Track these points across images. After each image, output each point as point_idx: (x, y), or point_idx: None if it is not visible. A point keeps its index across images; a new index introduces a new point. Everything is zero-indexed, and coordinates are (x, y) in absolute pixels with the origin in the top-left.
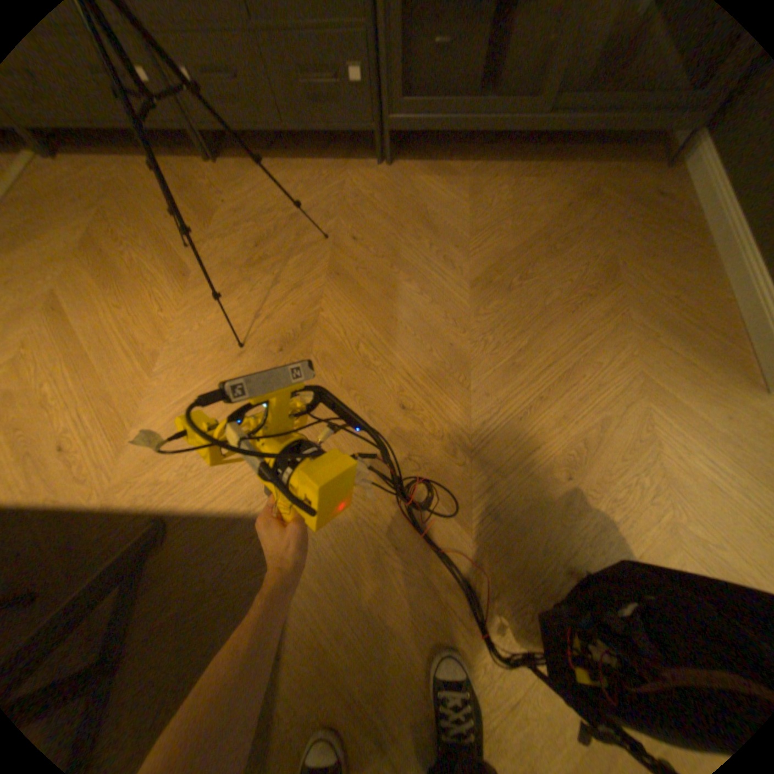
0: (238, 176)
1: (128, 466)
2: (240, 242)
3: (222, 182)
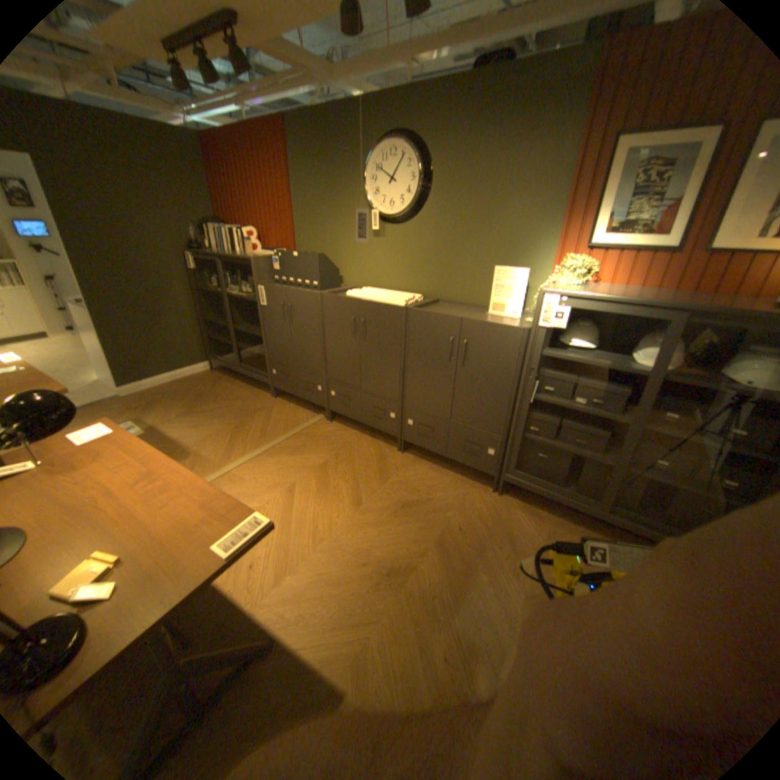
0: (413, 465)
1: (277, 596)
2: (397, 500)
3: (404, 464)
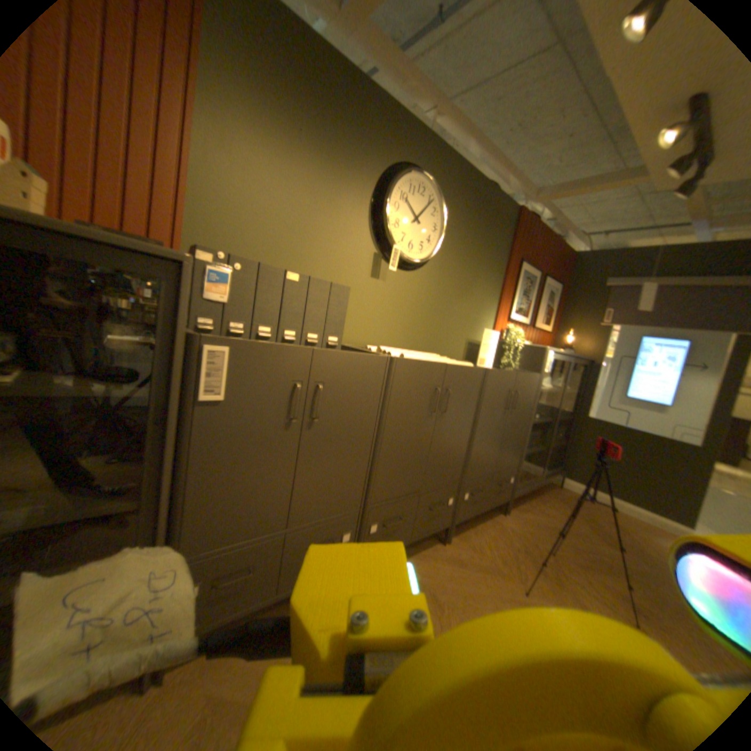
0: (469, 544)
1: None
2: (534, 576)
3: (469, 550)
